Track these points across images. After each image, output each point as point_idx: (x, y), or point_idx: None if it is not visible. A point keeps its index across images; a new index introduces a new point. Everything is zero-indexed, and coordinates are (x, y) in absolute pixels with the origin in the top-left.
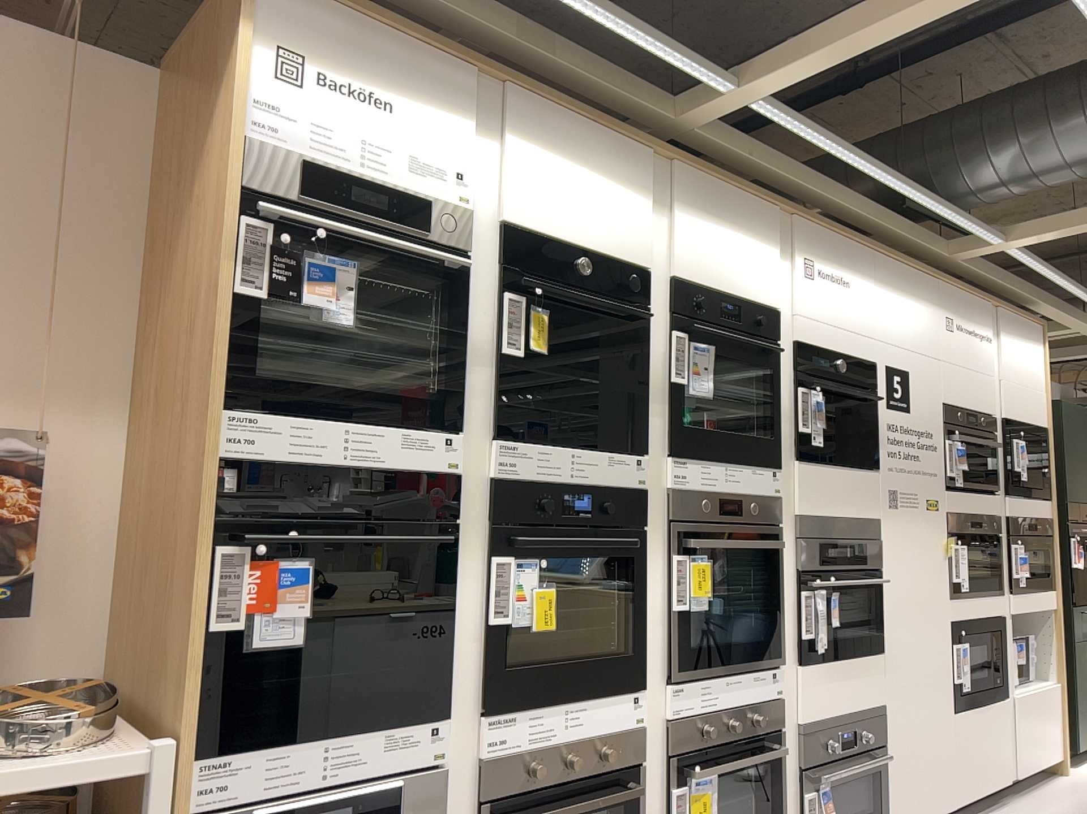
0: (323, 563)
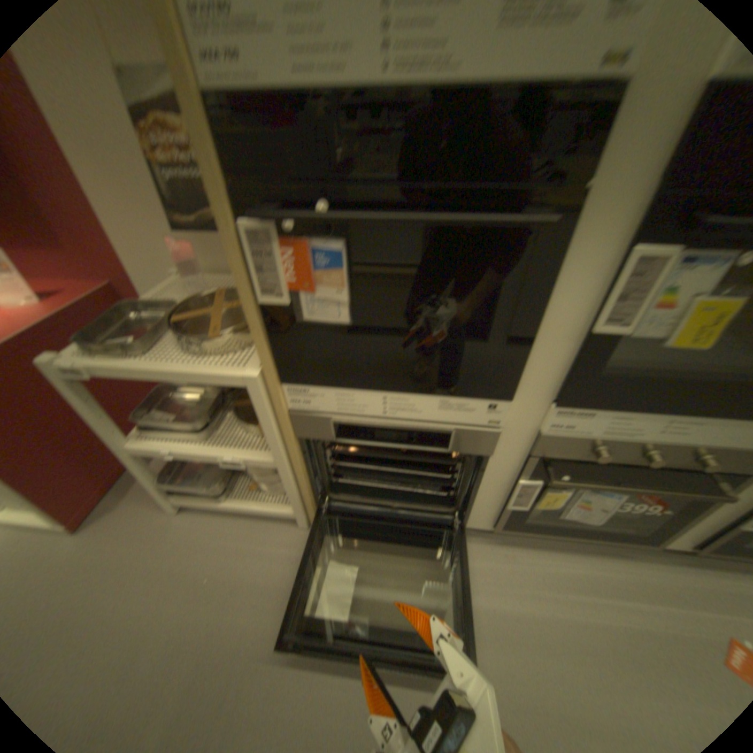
0: (353, 242)
